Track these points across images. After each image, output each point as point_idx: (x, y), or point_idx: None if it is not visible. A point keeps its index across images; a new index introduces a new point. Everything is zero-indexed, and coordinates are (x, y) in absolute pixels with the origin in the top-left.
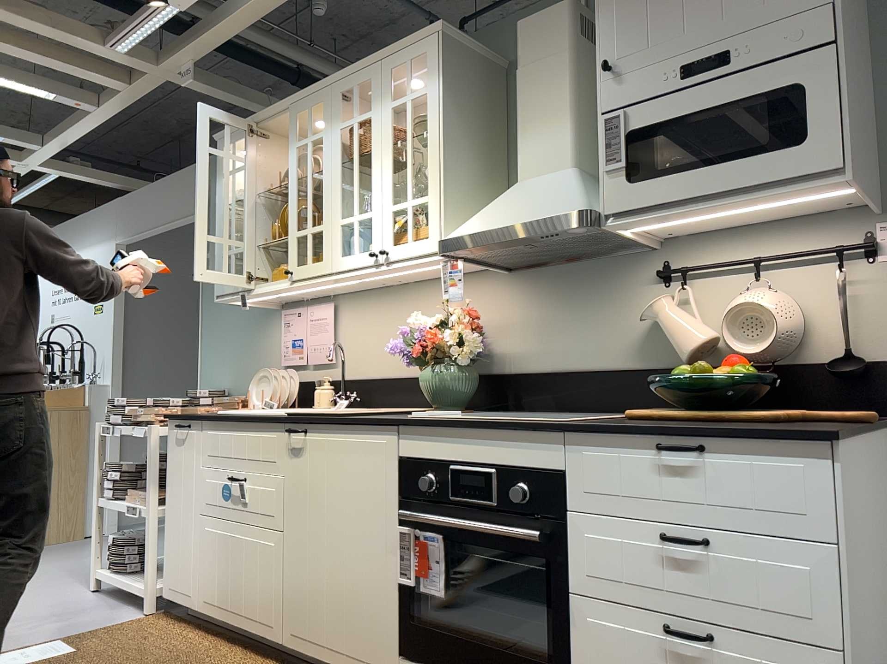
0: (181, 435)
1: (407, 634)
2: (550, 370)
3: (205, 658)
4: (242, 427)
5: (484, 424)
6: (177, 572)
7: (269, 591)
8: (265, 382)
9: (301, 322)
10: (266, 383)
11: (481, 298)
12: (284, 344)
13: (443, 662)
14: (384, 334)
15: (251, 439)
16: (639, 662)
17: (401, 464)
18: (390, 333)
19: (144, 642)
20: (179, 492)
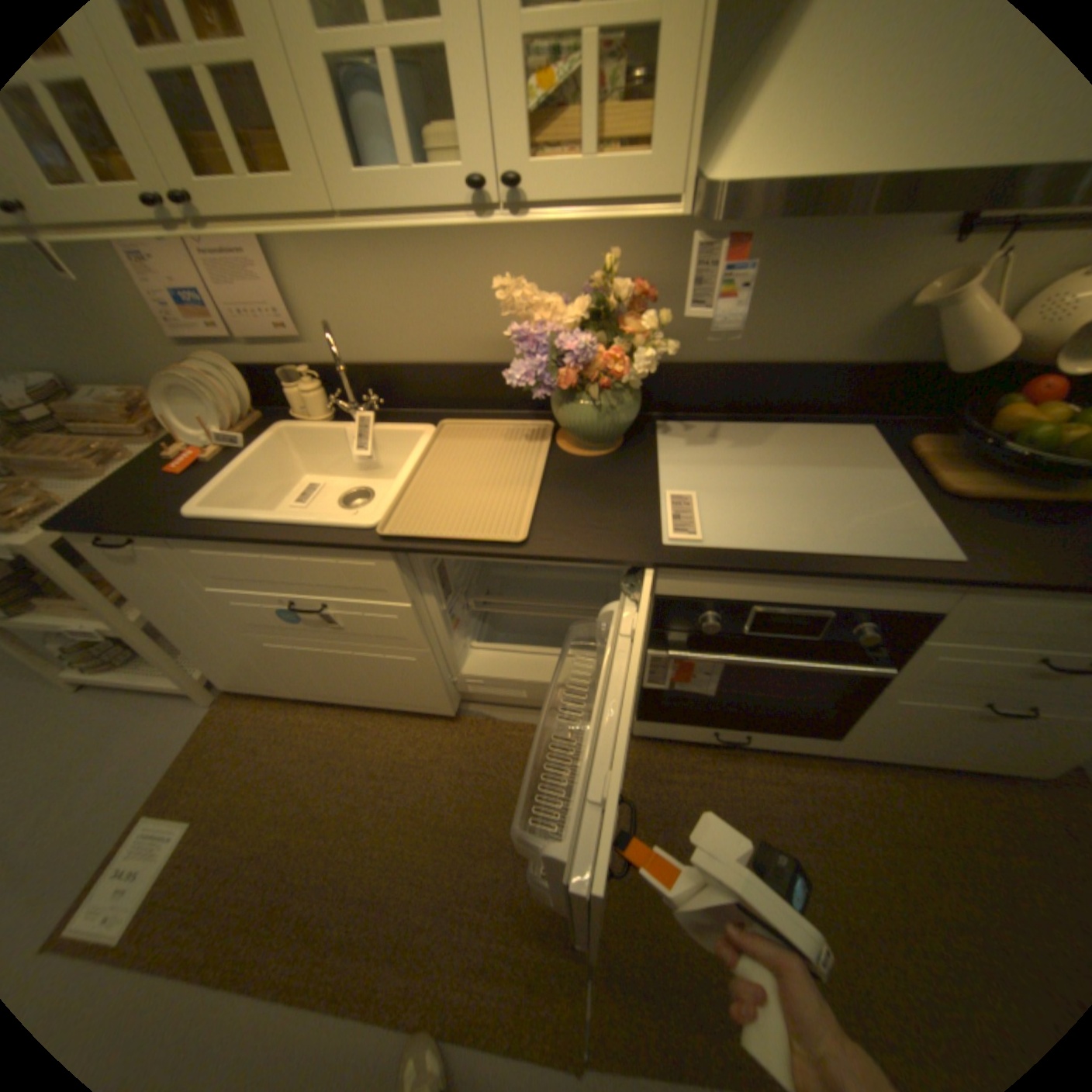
0: (116, 553)
1: (648, 710)
2: (724, 360)
3: (363, 750)
4: (280, 550)
5: (844, 575)
6: (233, 676)
7: (423, 689)
8: (181, 394)
9: (175, 255)
10: (185, 396)
11: (610, 233)
12: (153, 299)
13: (695, 722)
14: (398, 288)
15: (315, 566)
16: (940, 720)
17: (653, 598)
18: (410, 288)
19: (260, 759)
20: (173, 613)
